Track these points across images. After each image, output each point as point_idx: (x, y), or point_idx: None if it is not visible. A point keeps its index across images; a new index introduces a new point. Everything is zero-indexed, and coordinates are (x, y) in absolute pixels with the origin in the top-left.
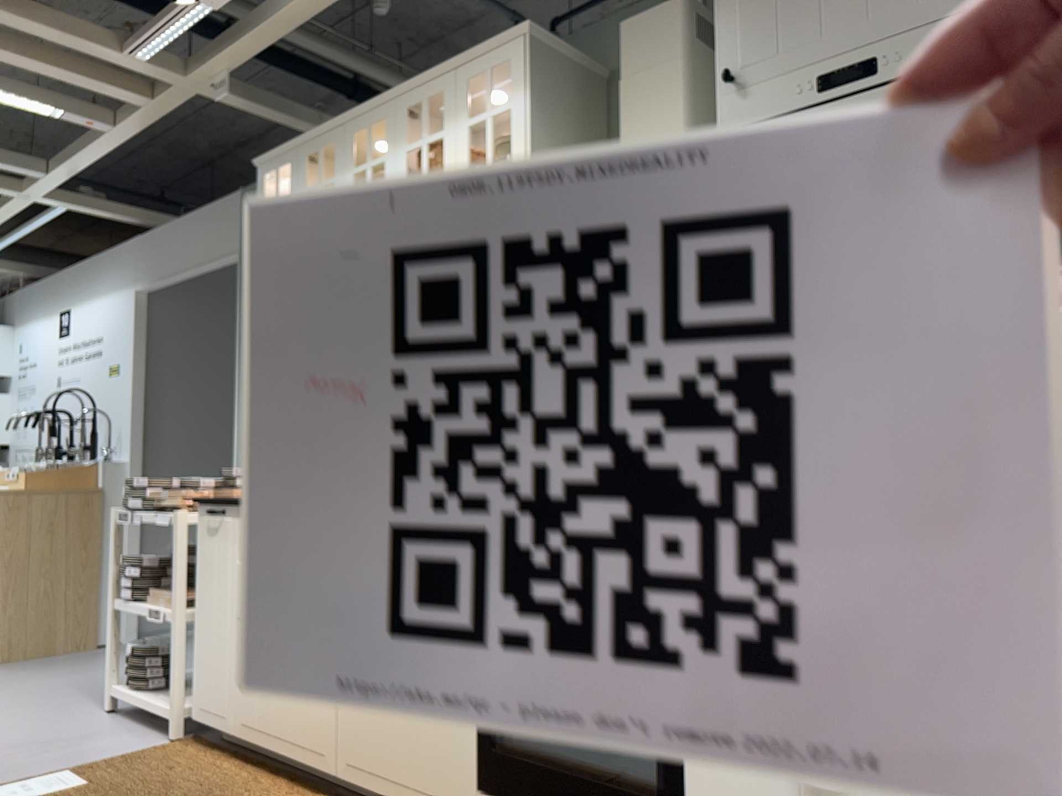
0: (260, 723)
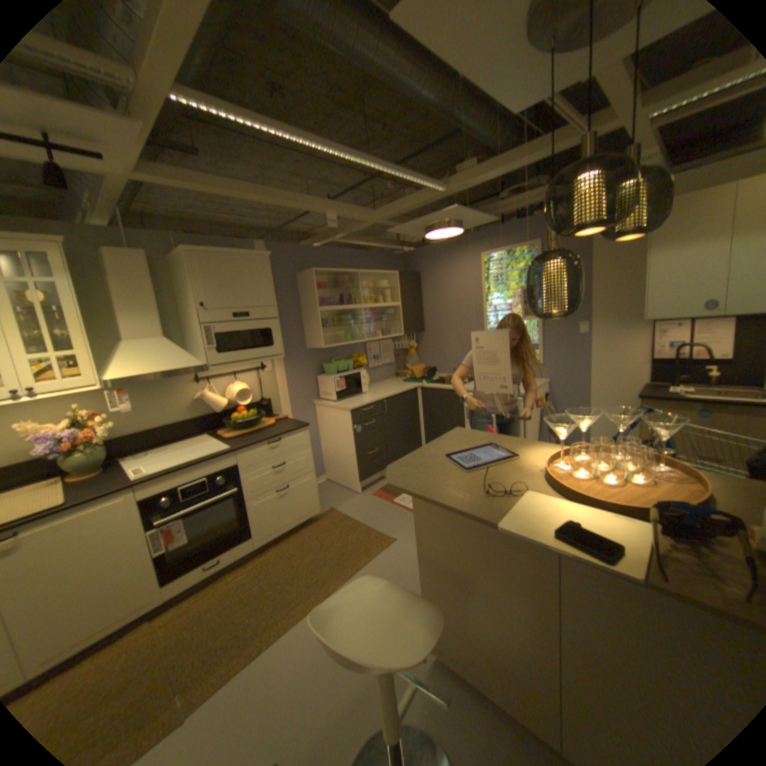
0: None
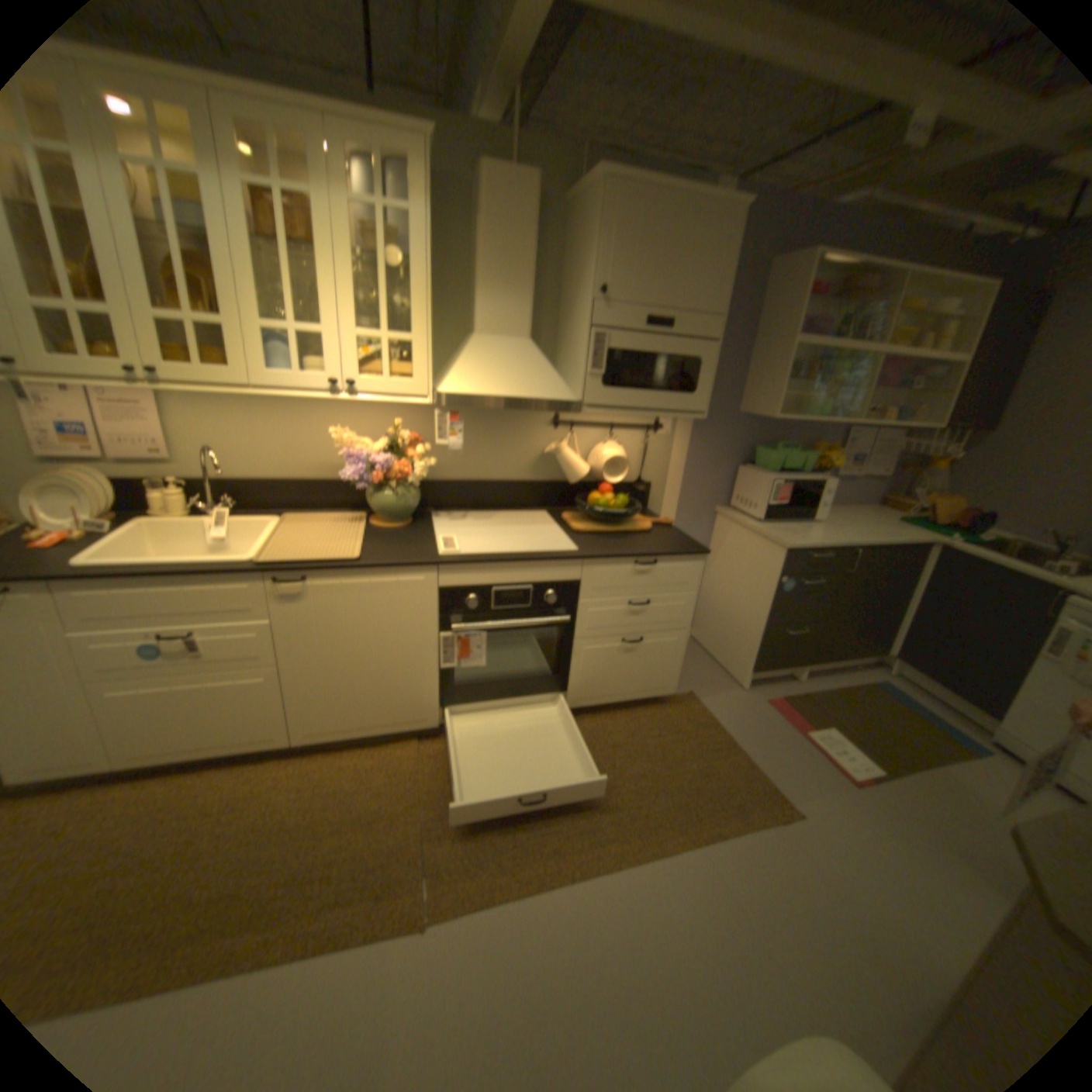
0: (164, 751)
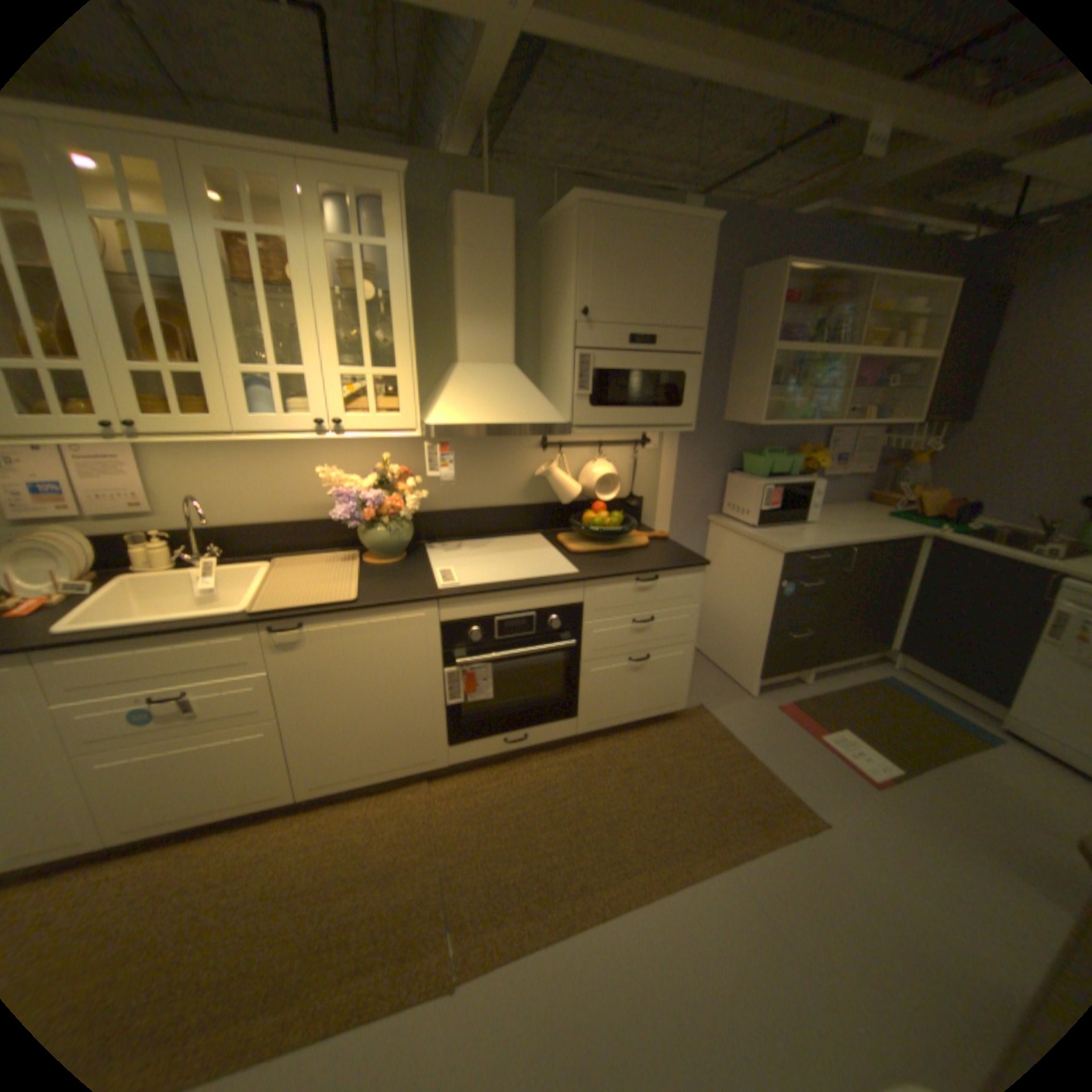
0: (160, 818)
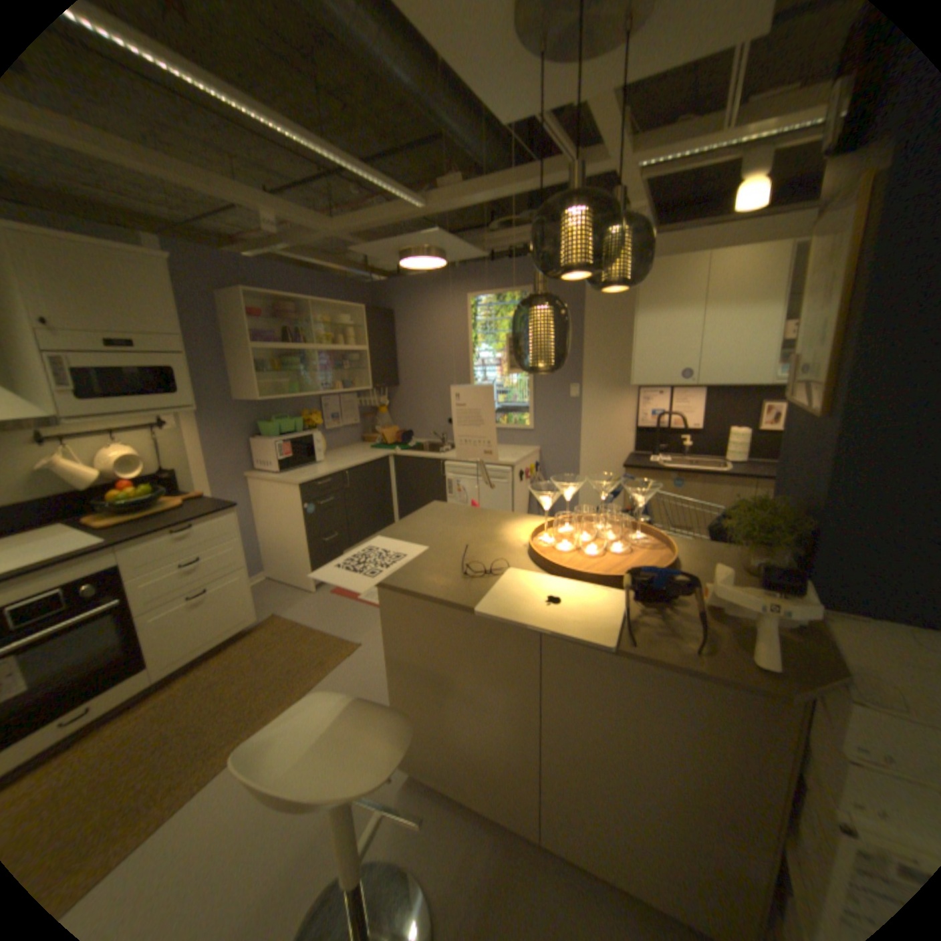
0: None
